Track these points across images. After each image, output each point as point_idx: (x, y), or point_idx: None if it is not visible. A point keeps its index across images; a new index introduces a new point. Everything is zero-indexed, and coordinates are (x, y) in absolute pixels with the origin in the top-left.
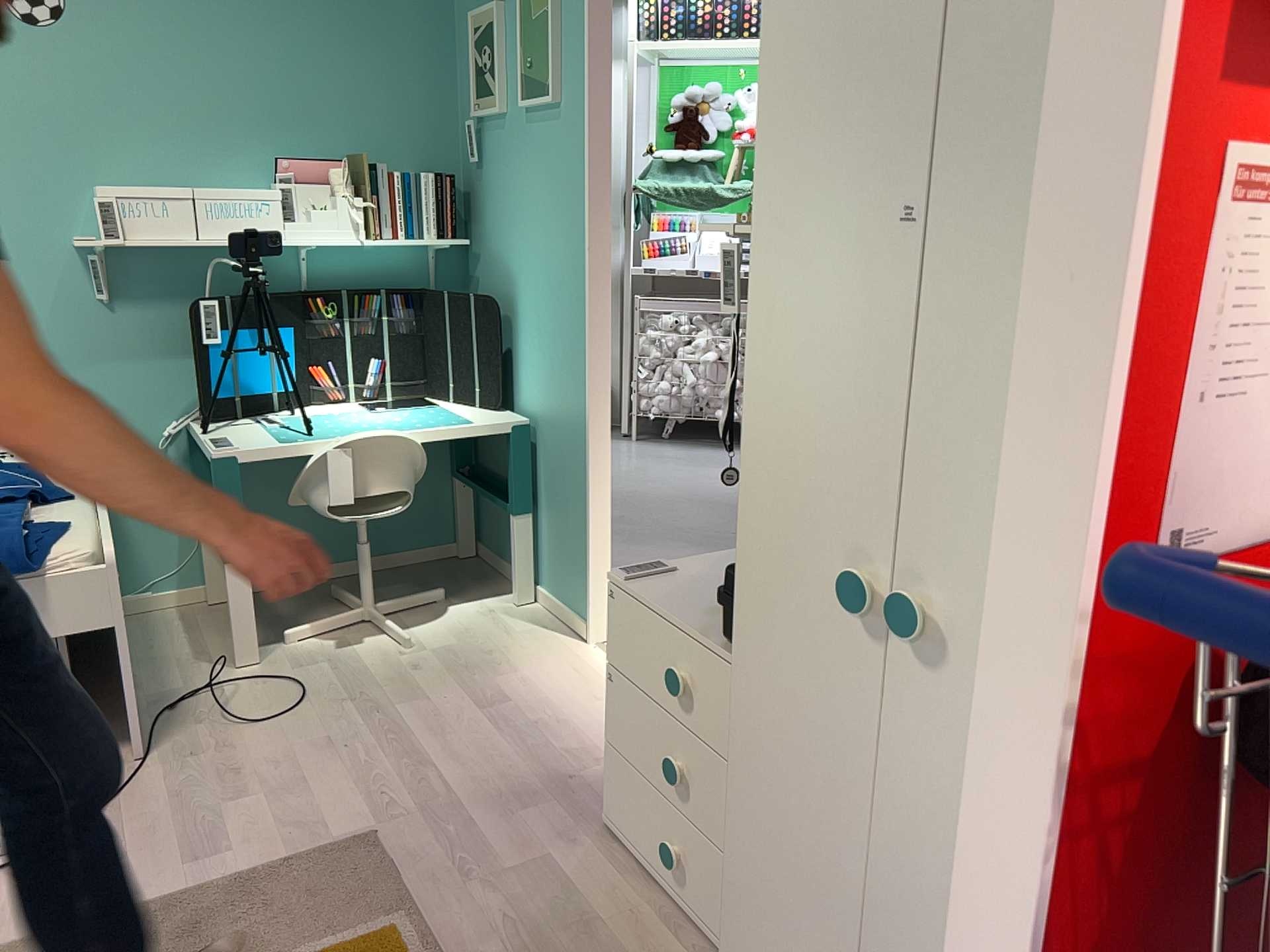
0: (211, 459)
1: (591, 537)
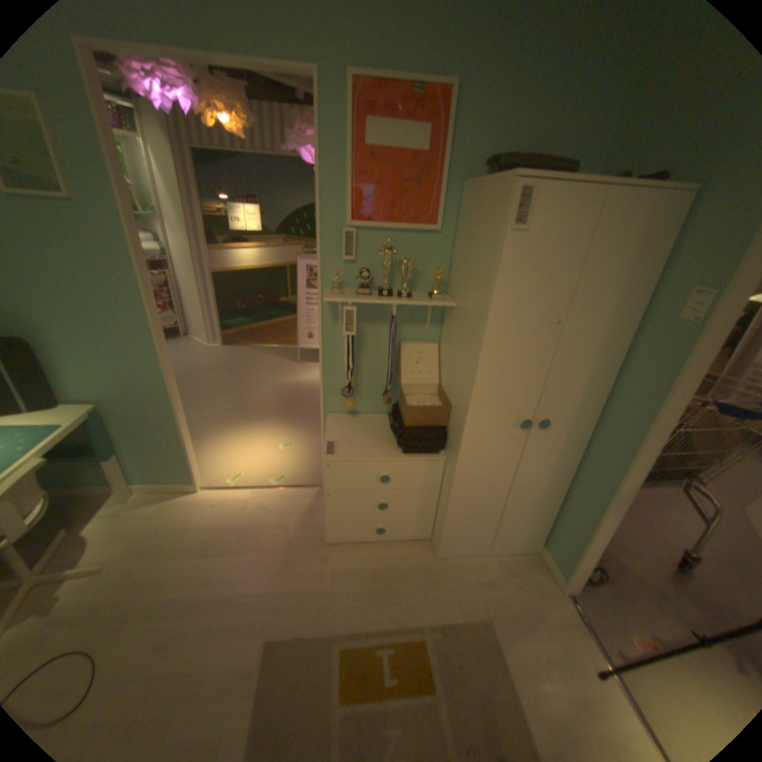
0: None
1: (187, 446)
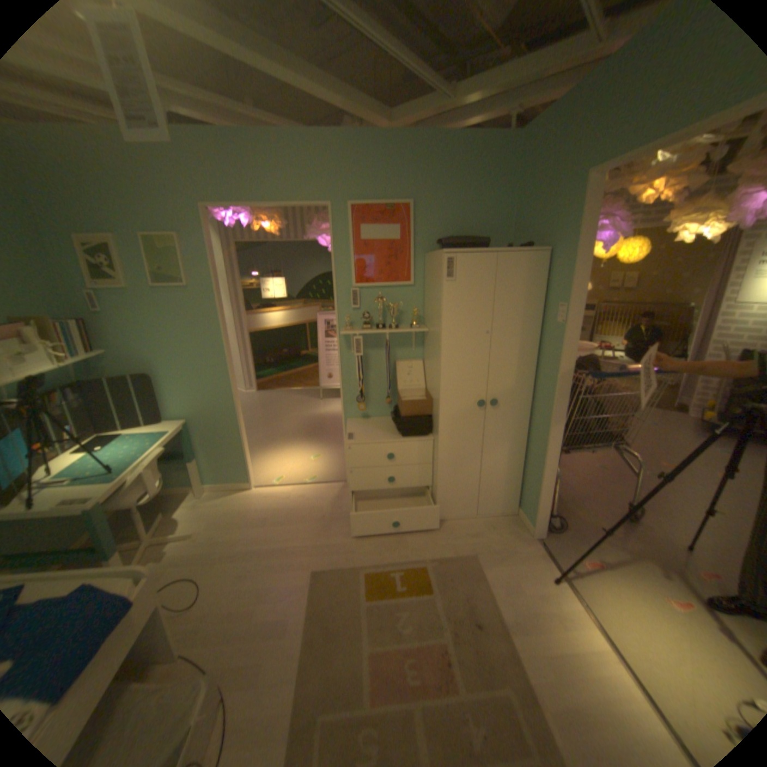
0: (81, 513)
1: (245, 451)
